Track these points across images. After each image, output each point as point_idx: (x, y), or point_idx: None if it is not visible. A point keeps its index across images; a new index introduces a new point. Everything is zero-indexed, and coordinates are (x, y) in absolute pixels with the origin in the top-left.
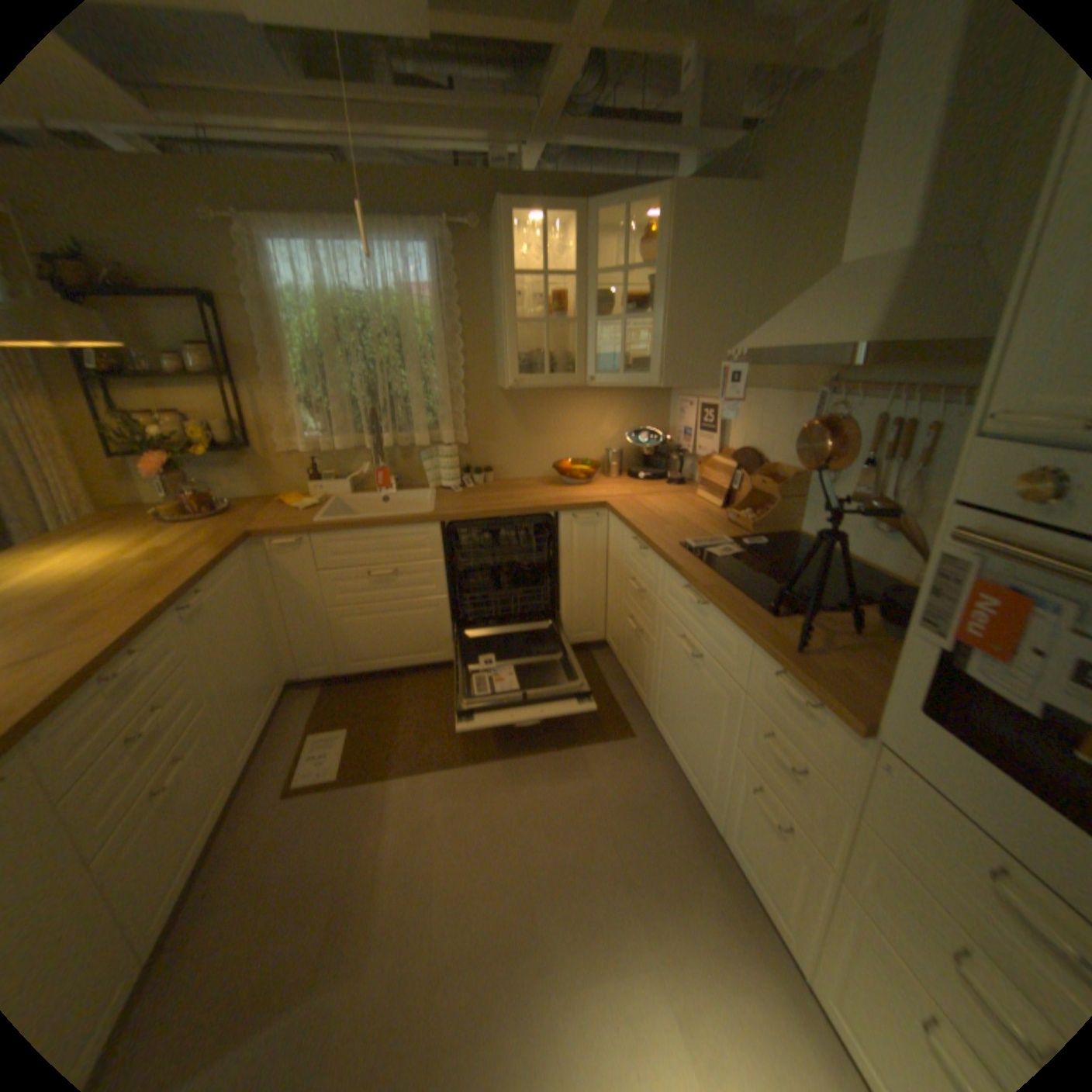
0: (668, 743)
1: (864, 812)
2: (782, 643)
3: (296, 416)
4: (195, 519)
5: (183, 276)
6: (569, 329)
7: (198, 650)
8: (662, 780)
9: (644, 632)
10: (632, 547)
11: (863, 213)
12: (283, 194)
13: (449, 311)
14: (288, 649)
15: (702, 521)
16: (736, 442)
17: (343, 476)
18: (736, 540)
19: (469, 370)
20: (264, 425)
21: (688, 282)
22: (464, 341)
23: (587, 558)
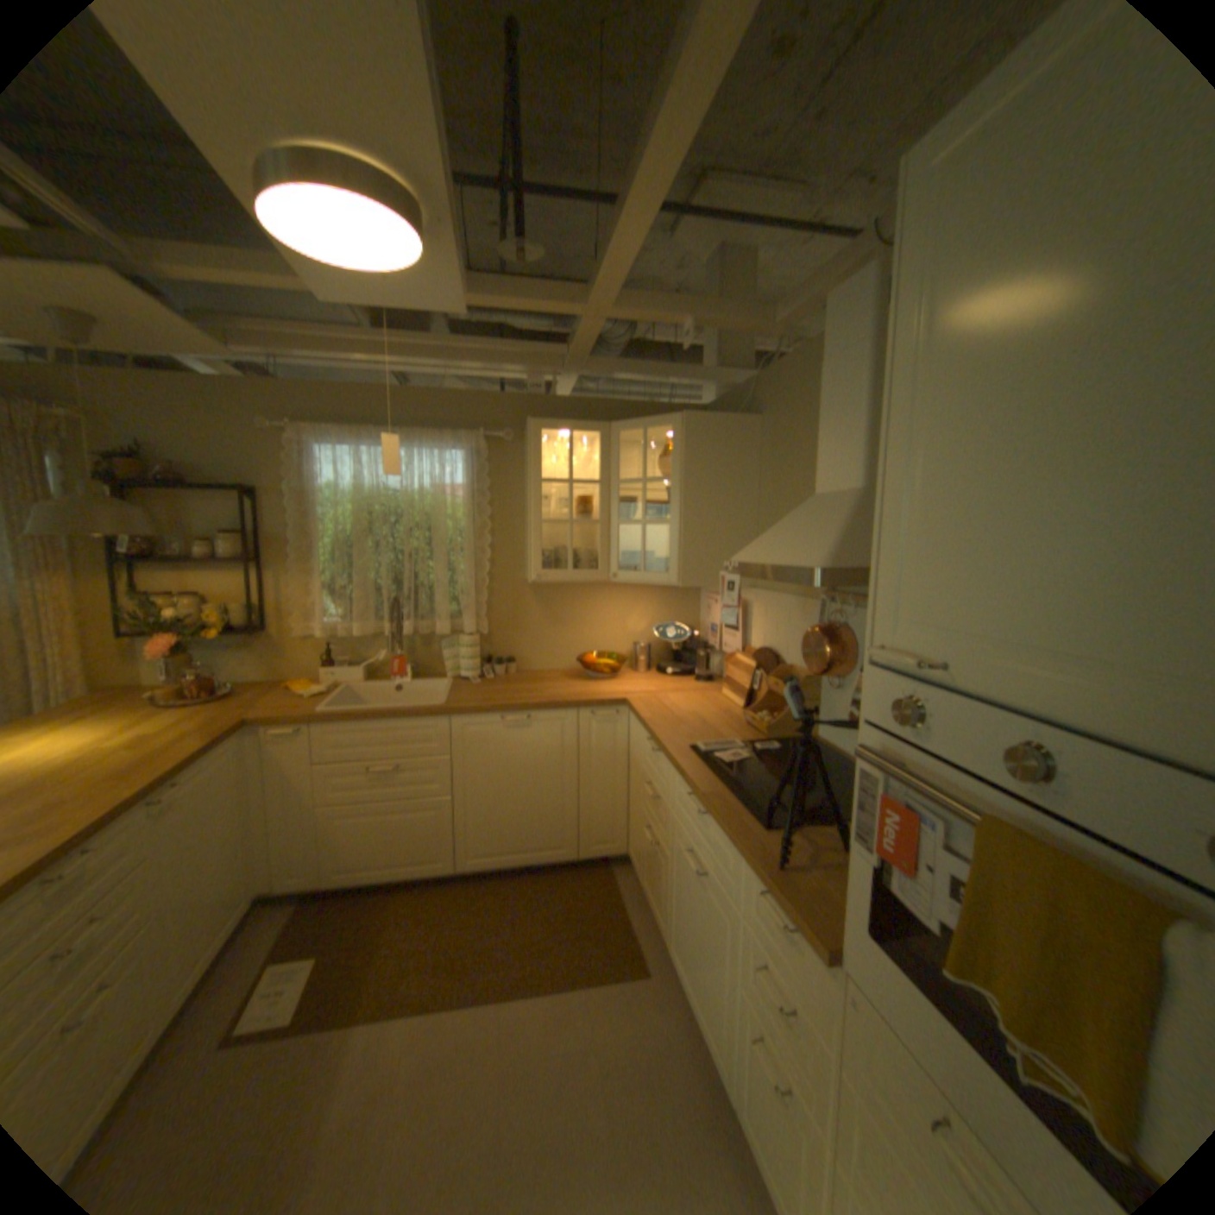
0: (683, 986)
1: (842, 1062)
2: (767, 861)
3: (318, 602)
4: (192, 705)
5: (231, 473)
6: (596, 528)
7: (160, 853)
8: (675, 1036)
9: (660, 846)
10: (648, 749)
11: (826, 457)
12: (336, 409)
13: (481, 509)
14: (266, 856)
15: (720, 723)
16: (758, 641)
17: (358, 663)
18: (750, 745)
19: (497, 562)
20: (284, 609)
21: (701, 494)
22: (494, 536)
23: (607, 759)
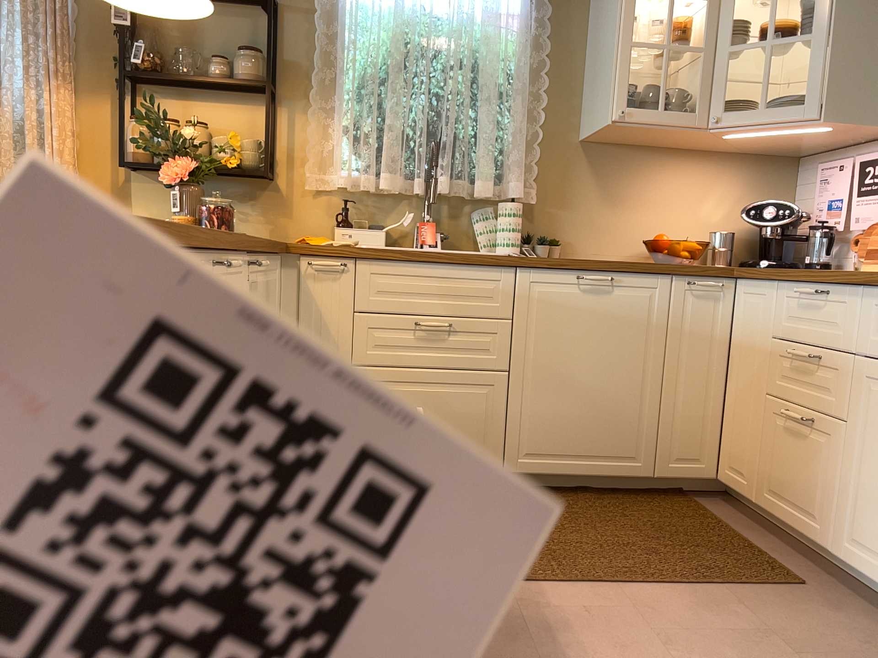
0: None
1: None
2: None
3: (343, 143)
4: None
5: None
6: (679, 74)
7: None
8: (876, 635)
9: (820, 420)
10: (794, 306)
11: None
12: None
13: (538, 44)
14: None
15: None
16: None
17: (378, 225)
18: None
19: (548, 116)
20: (298, 156)
21: None
22: (547, 81)
23: (704, 346)
